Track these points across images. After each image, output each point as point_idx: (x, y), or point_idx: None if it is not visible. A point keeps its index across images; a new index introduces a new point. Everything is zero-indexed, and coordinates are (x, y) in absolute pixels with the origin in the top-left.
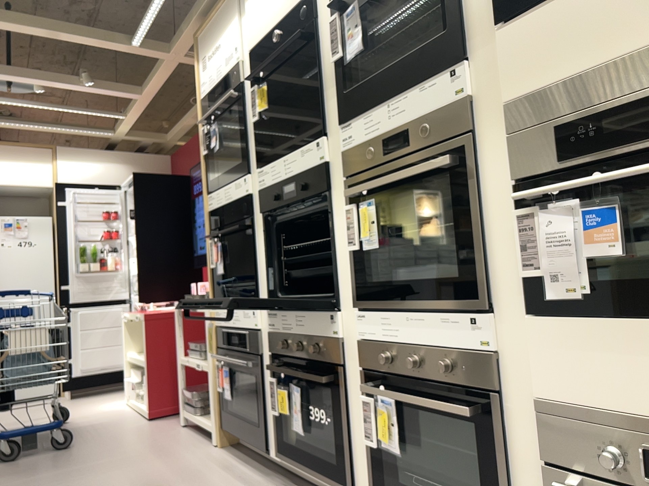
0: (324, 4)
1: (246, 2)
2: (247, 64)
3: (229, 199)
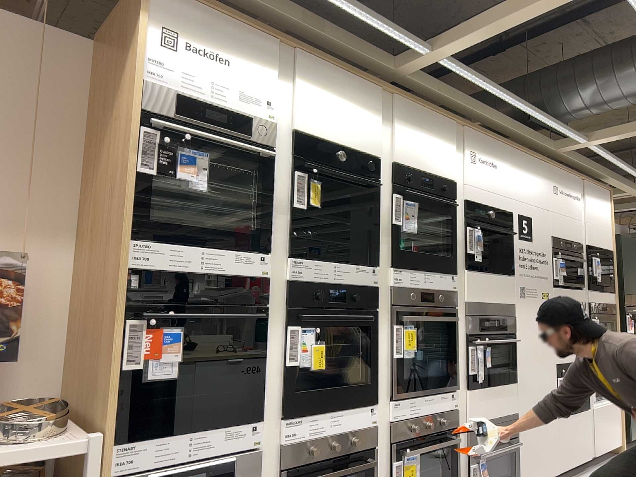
0: (382, 178)
1: (297, 84)
2: (286, 140)
3: (222, 269)
